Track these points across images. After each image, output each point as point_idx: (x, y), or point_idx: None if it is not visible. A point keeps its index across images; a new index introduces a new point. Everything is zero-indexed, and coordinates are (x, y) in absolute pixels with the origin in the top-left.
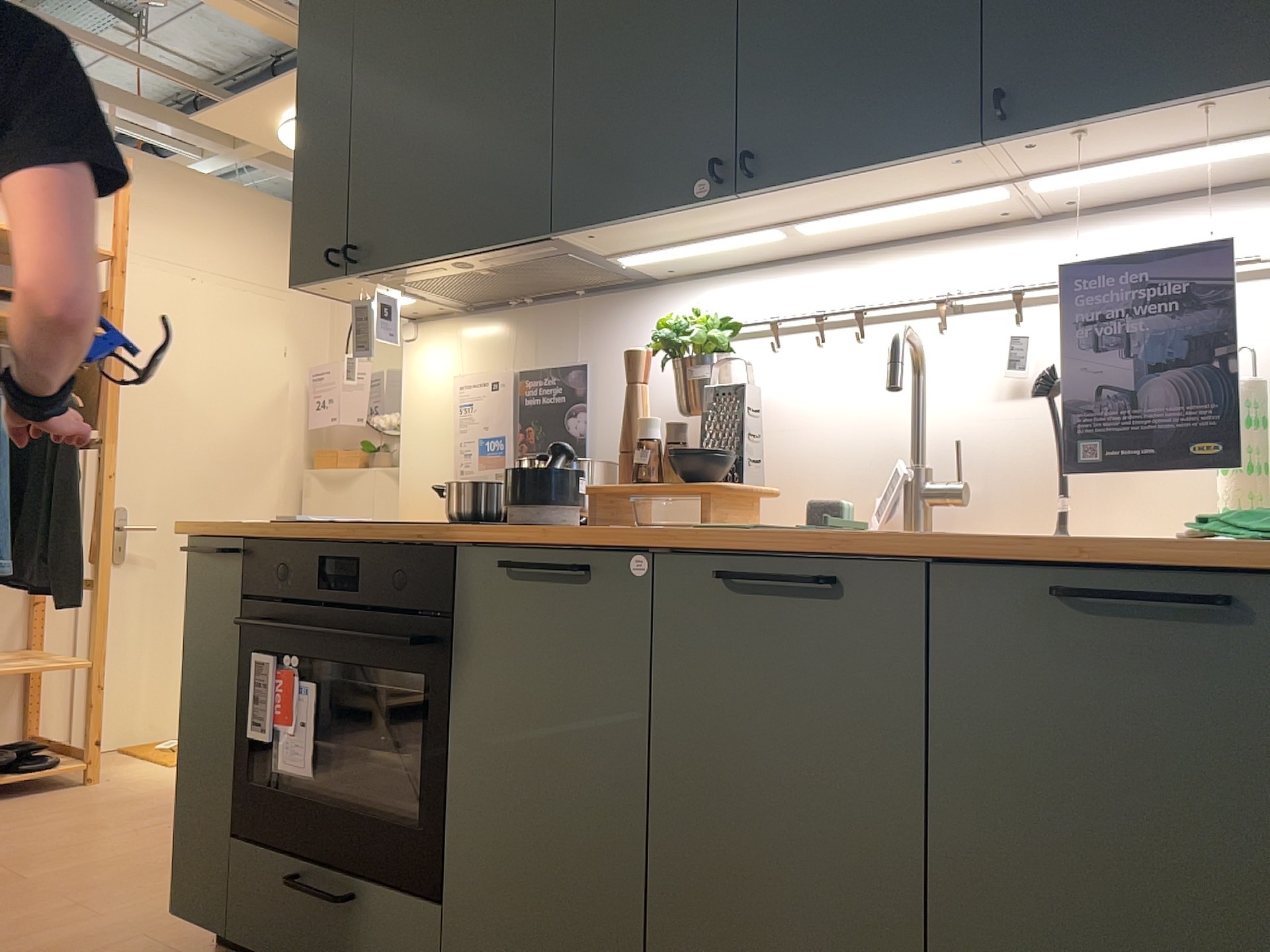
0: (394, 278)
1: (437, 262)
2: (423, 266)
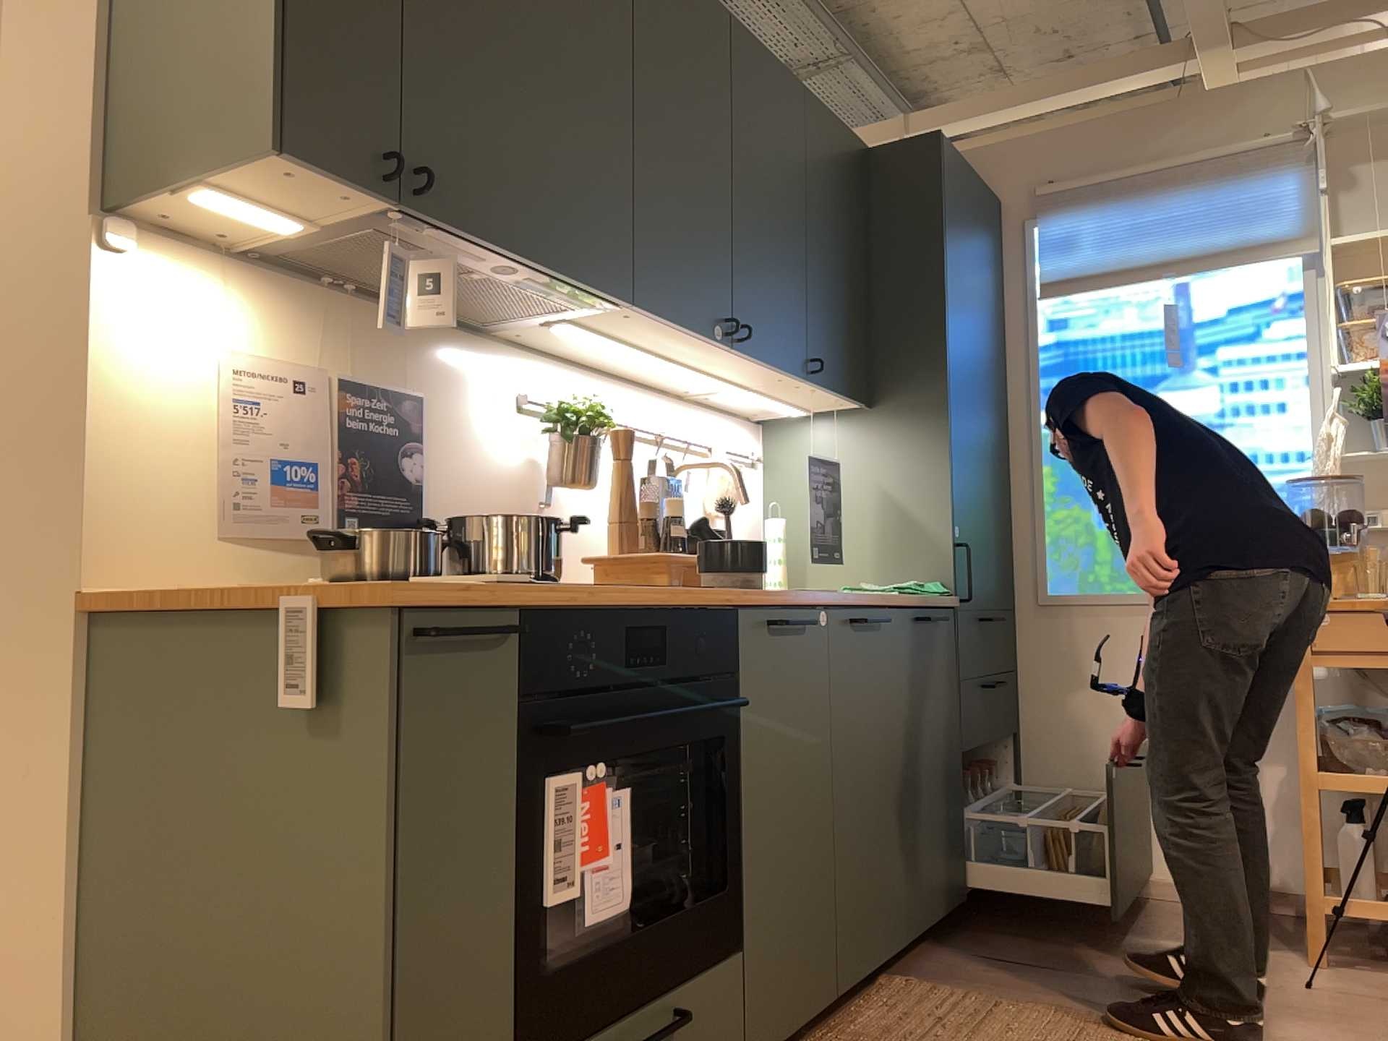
0: (420, 232)
1: (508, 257)
2: (488, 250)
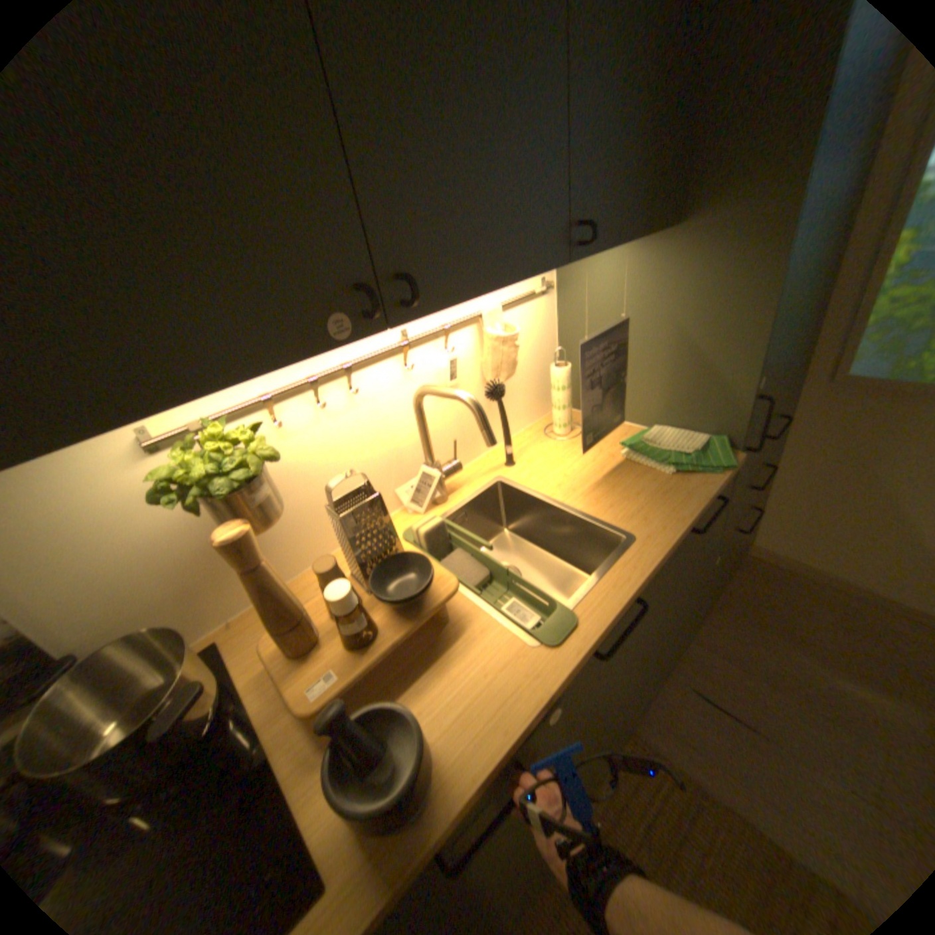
0: None
1: None
2: None
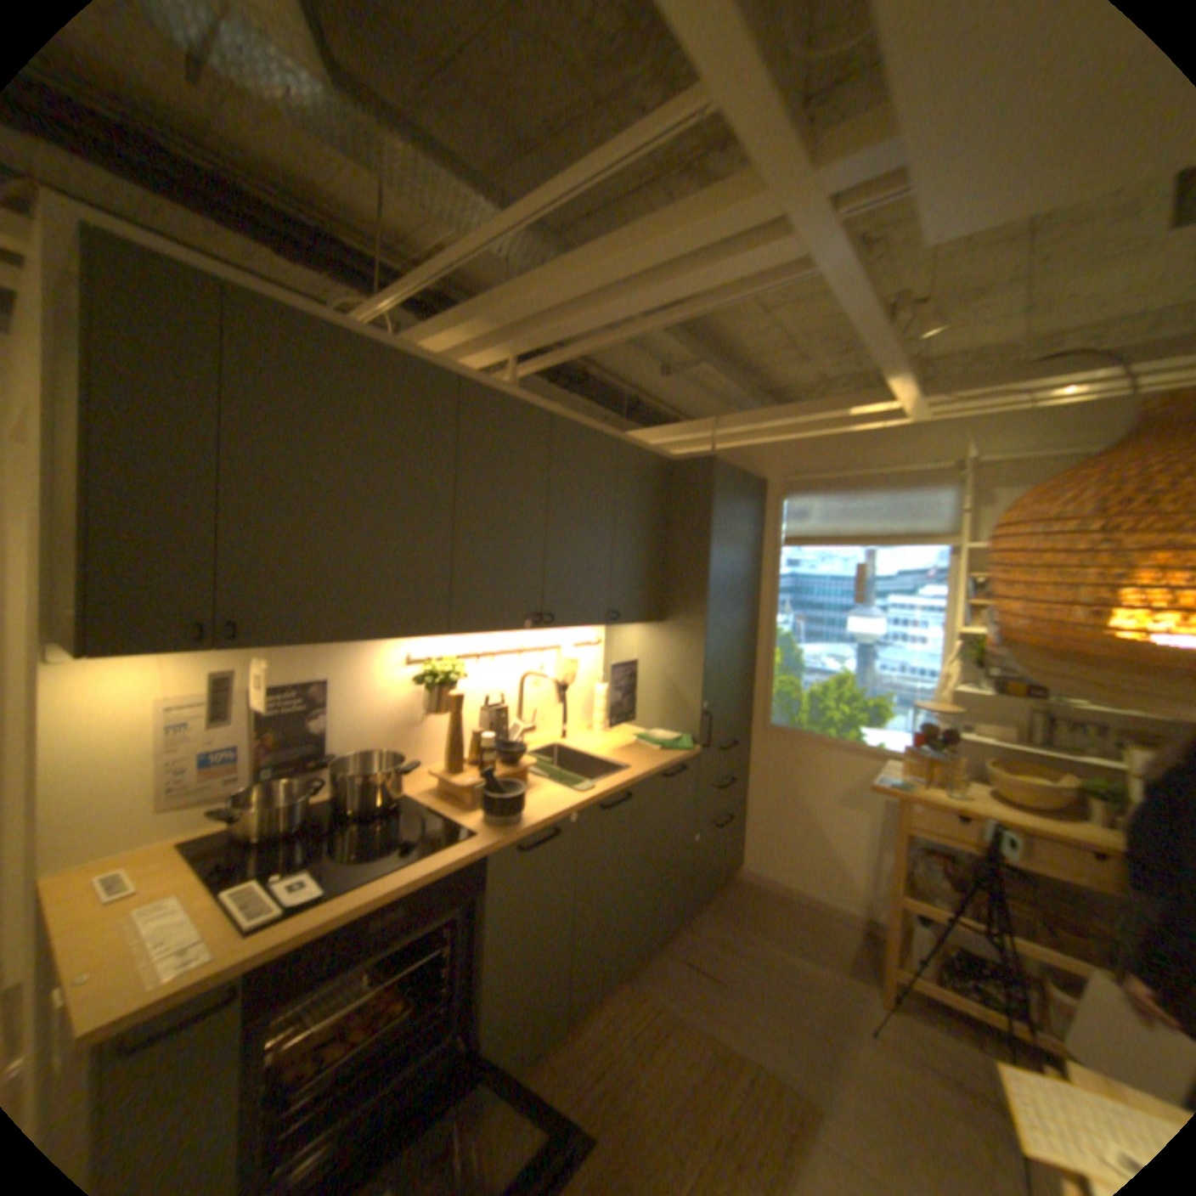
0: (254, 646)
1: (332, 642)
2: (314, 643)
